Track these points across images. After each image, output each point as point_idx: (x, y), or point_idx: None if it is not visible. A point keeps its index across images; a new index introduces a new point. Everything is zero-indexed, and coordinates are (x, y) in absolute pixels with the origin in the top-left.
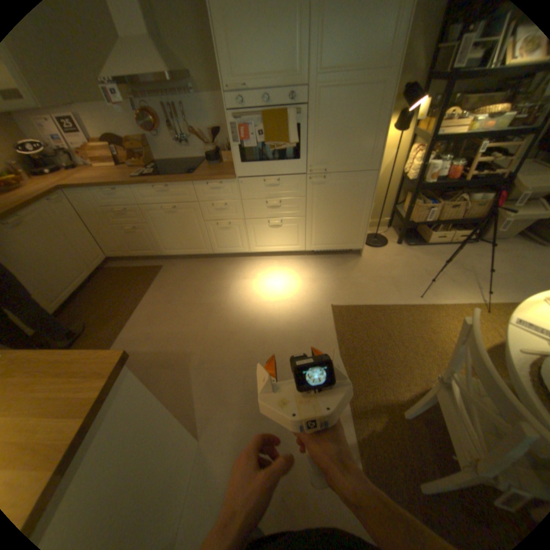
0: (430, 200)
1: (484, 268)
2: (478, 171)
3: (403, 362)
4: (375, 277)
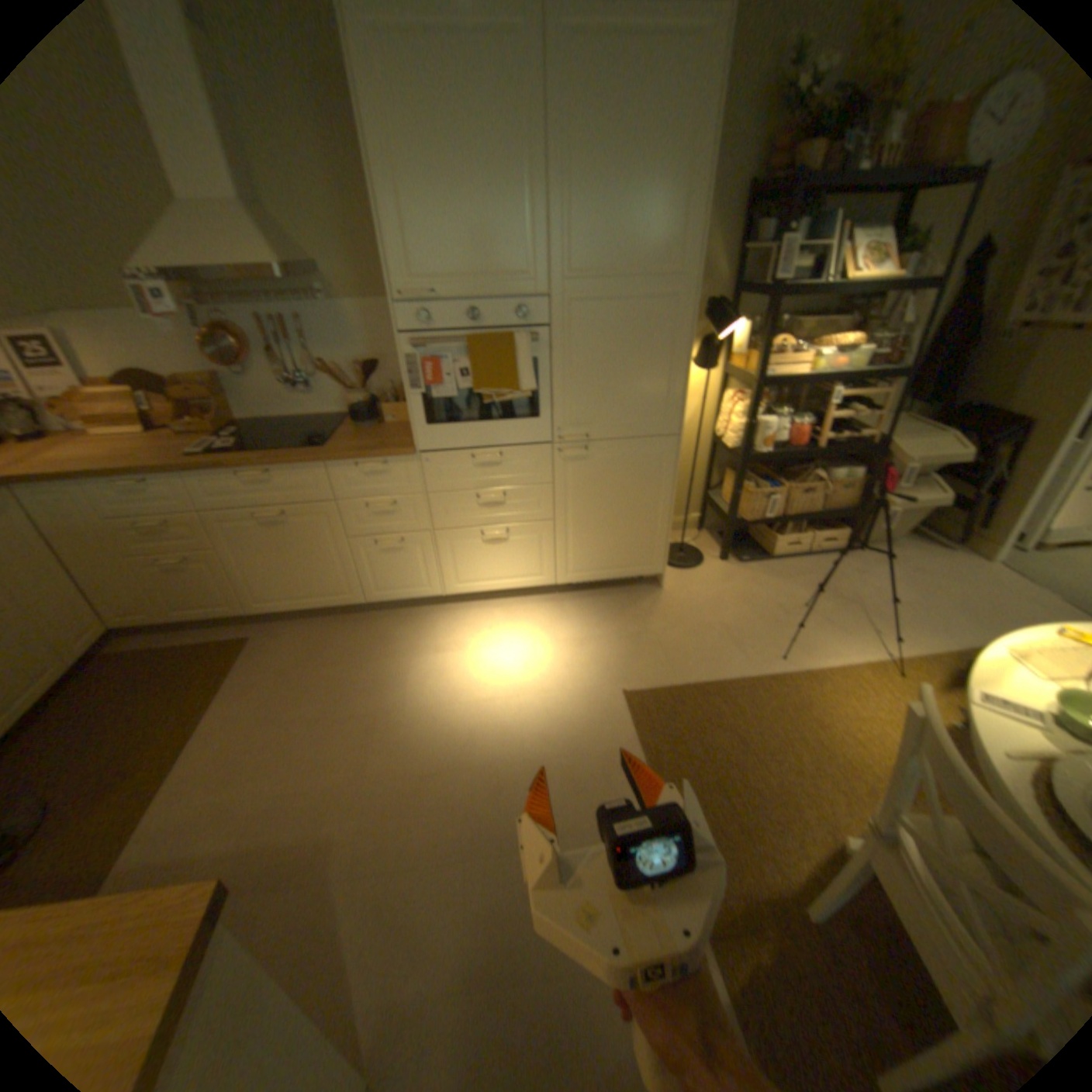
0: (766, 482)
1: (874, 595)
2: (835, 434)
3: (781, 796)
4: (695, 628)
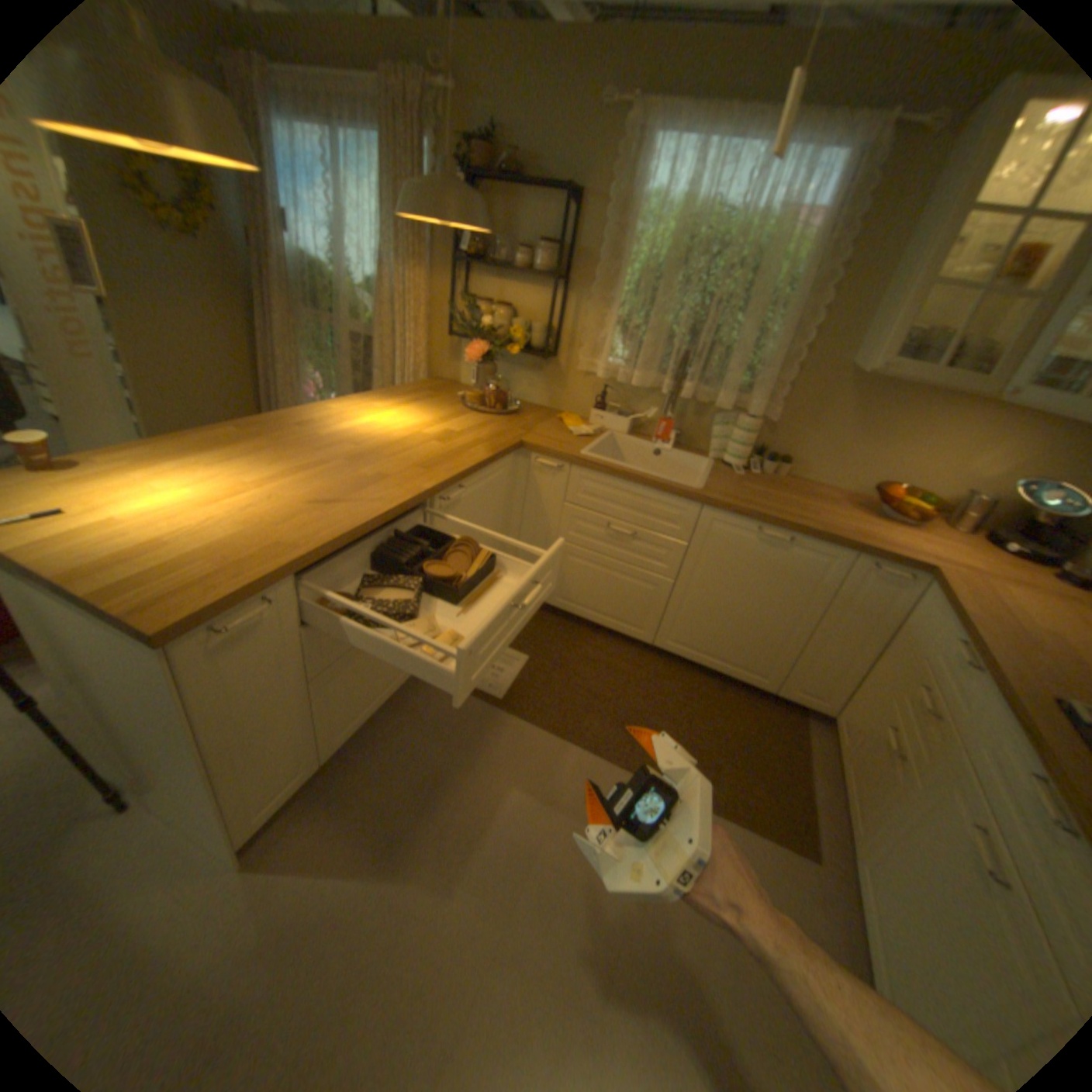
0: None
1: None
2: None
3: None
4: None
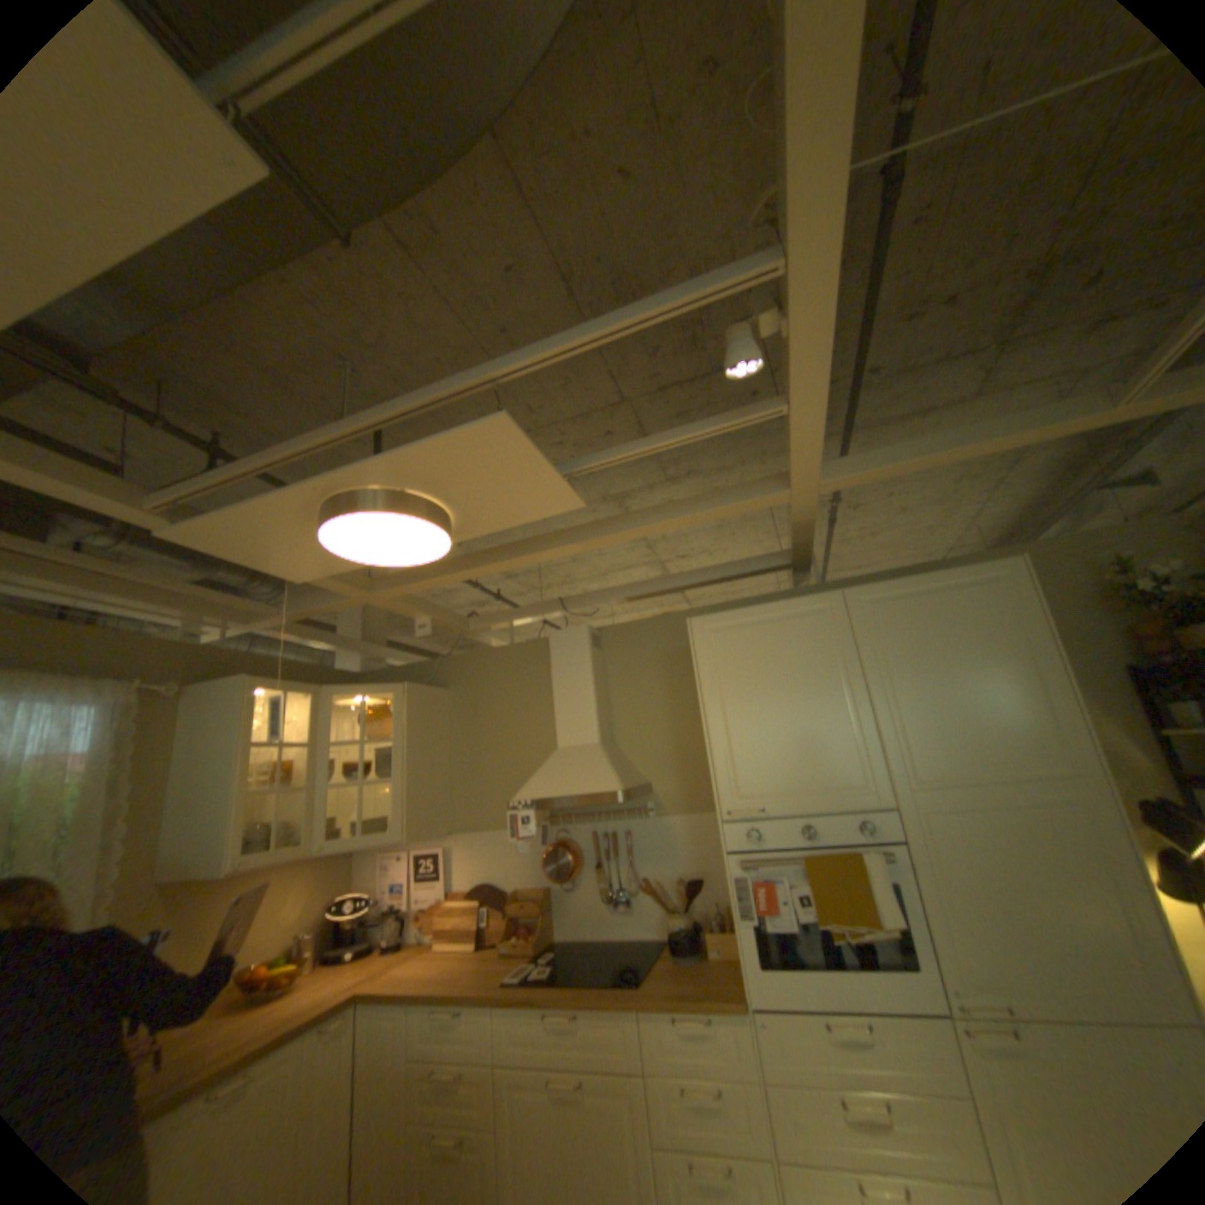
0: None
1: None
2: None
3: None
4: None
